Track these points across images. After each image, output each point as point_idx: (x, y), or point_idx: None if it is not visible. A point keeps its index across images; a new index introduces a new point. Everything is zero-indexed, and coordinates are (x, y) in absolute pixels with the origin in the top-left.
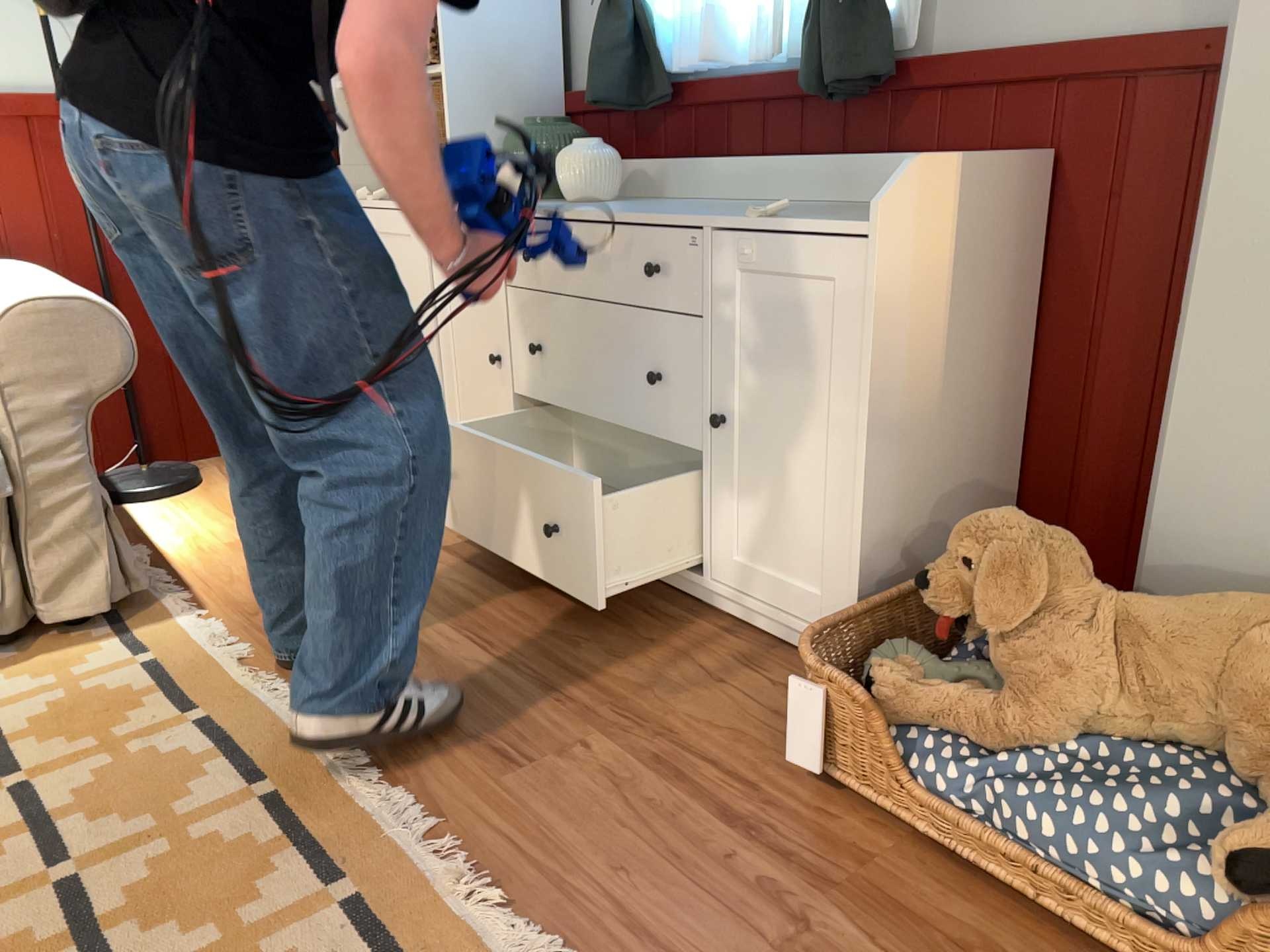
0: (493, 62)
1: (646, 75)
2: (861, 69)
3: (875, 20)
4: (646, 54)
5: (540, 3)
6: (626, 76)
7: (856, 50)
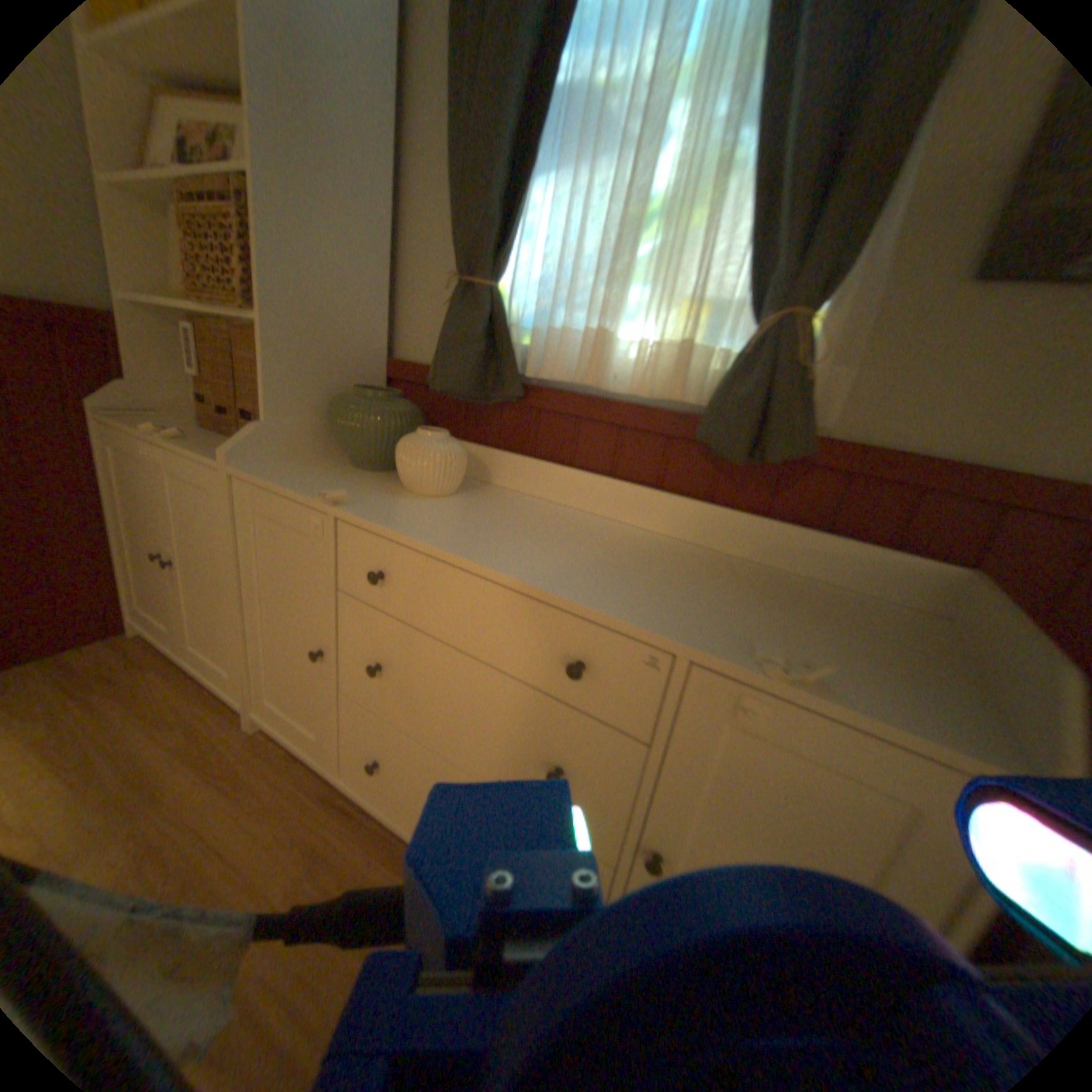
0: (322, 315)
1: (497, 367)
2: (810, 447)
3: (815, 392)
4: (499, 345)
5: (375, 261)
6: (483, 367)
7: (806, 425)
